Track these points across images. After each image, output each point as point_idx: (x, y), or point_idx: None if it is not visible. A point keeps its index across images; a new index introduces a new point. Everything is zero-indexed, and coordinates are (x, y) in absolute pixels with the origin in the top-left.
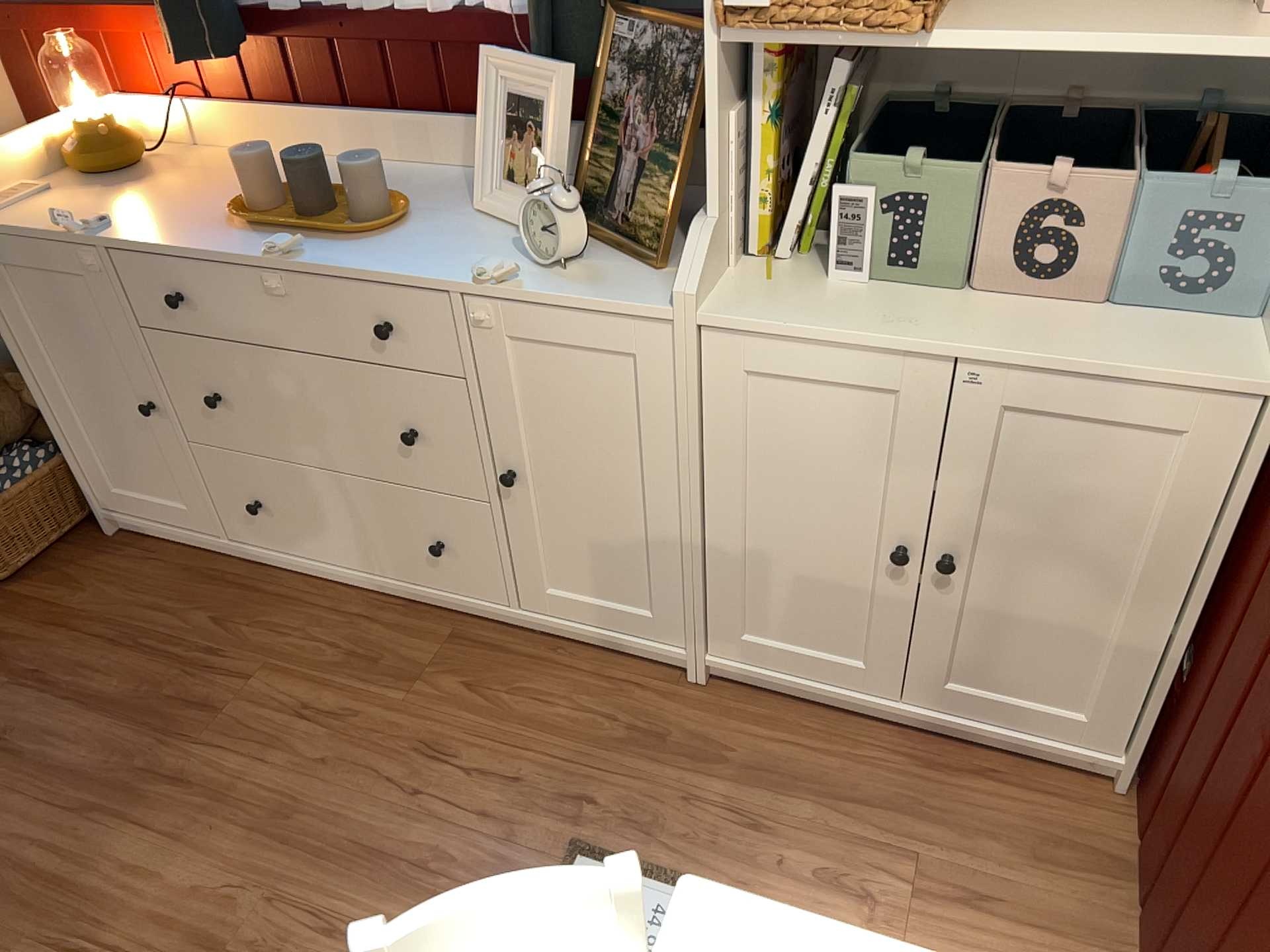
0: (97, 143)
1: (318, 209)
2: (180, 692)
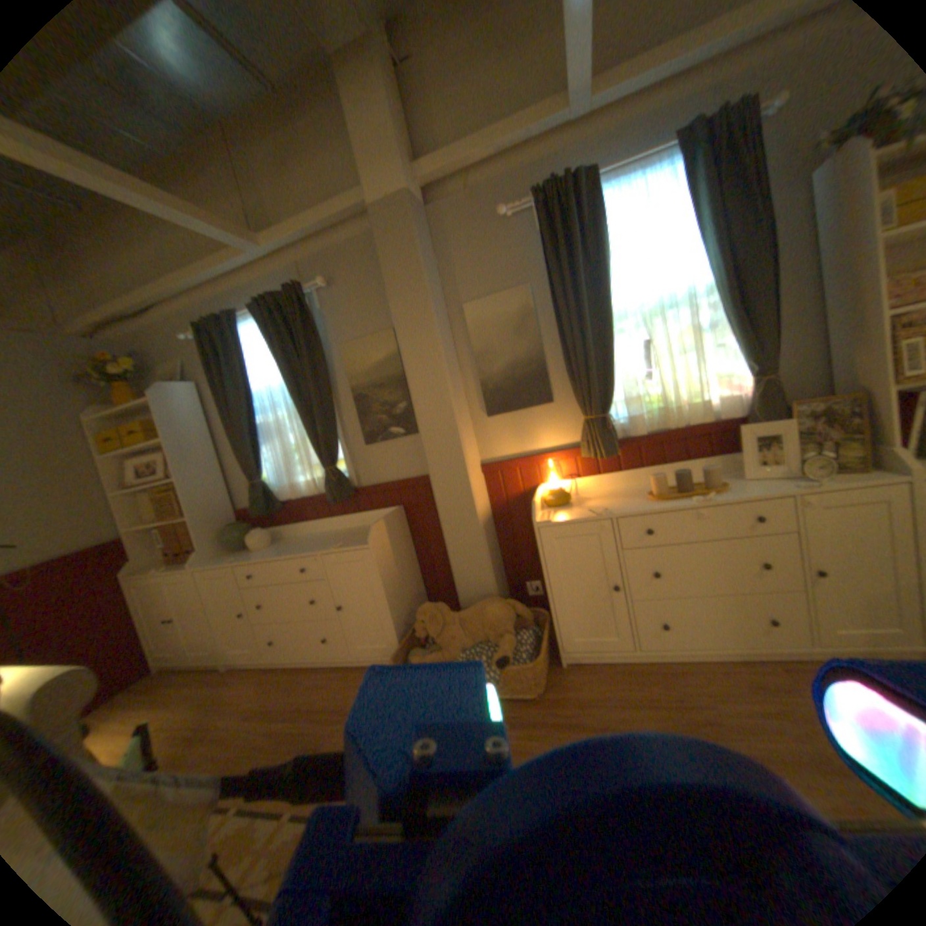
0: (553, 491)
1: (687, 486)
2: (685, 724)
